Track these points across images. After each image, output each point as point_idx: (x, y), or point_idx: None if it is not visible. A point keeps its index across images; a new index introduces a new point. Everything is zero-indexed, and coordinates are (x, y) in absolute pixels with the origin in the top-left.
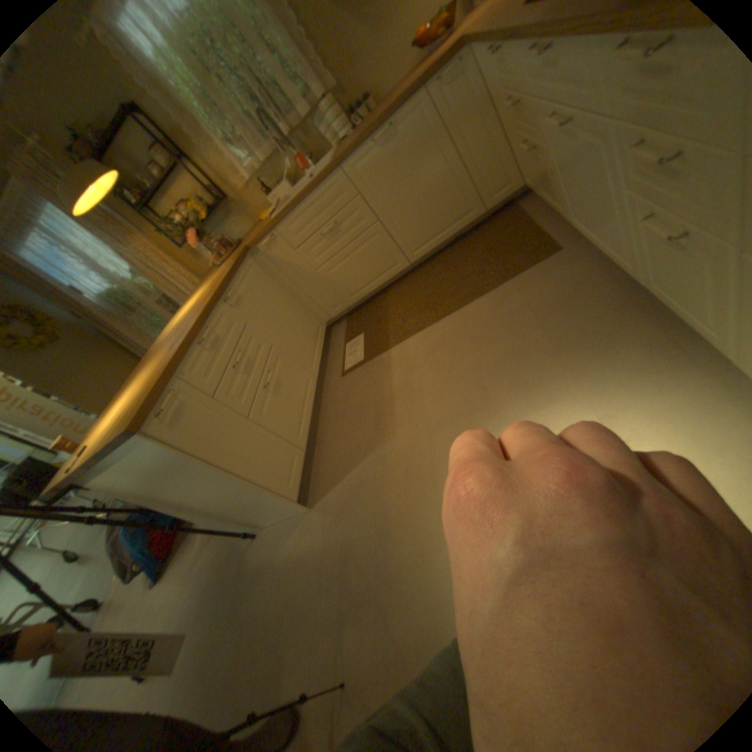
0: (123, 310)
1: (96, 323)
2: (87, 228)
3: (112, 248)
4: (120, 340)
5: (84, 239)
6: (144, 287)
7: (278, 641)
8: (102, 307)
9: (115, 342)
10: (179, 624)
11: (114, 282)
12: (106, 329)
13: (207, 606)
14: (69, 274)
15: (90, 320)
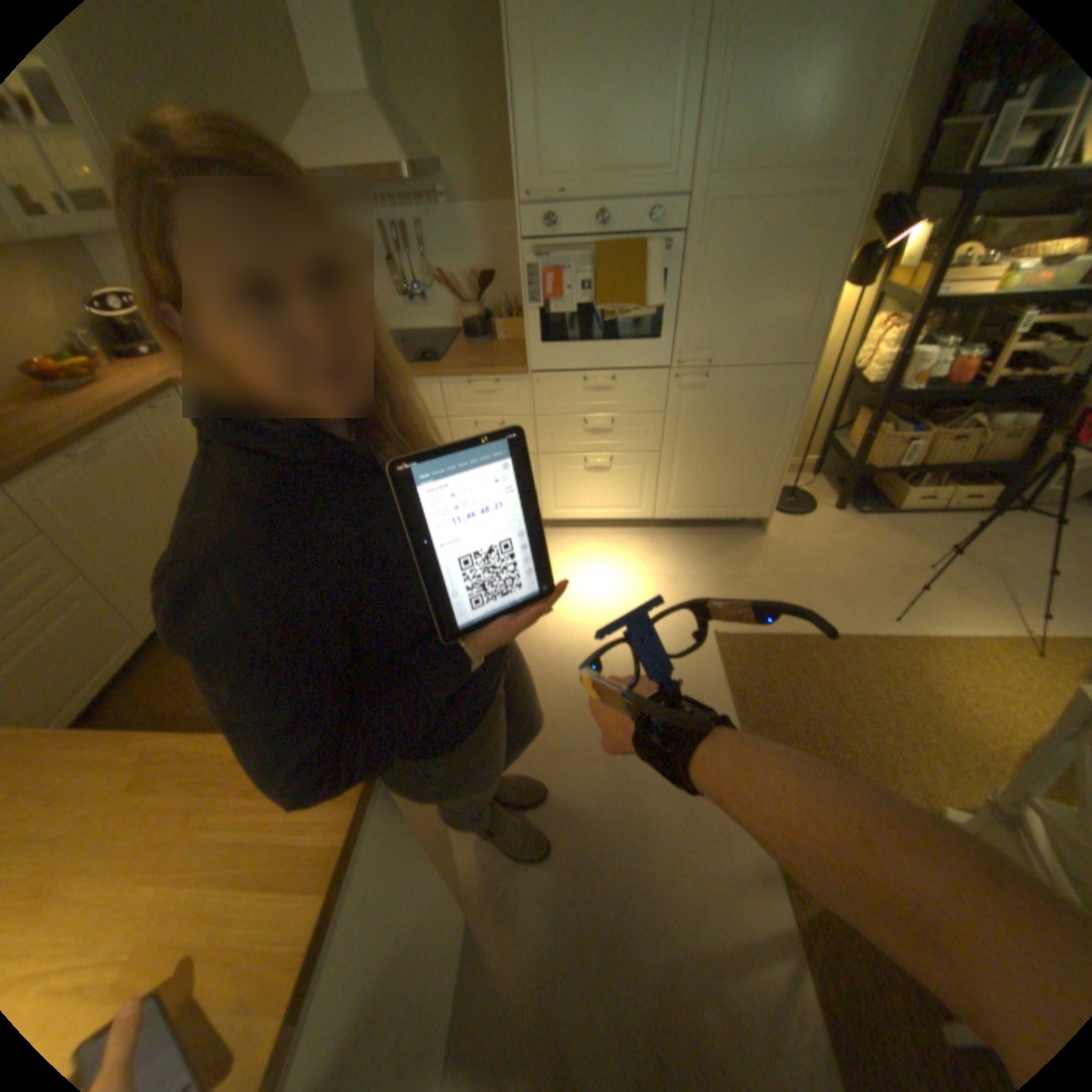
0: None
1: None
2: None
3: None
4: None
5: None
6: None
7: (662, 974)
8: None
9: None
10: None
11: None
12: None
13: None
14: None
15: None
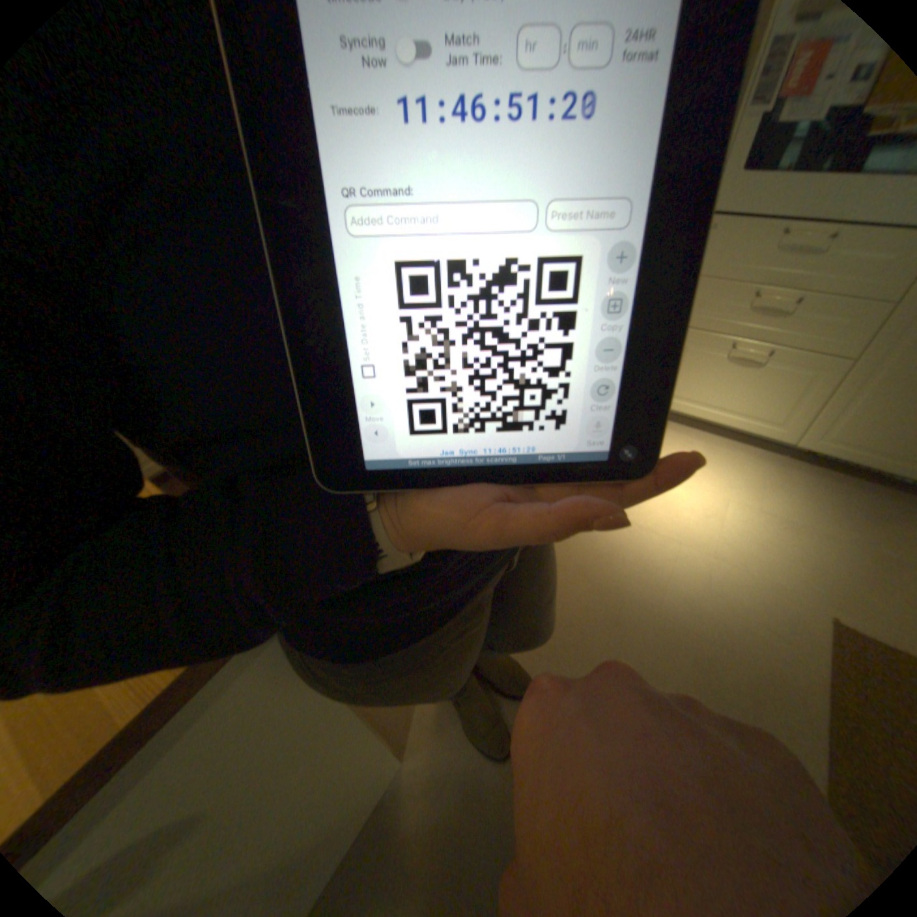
0: None
1: None
2: None
3: None
4: None
5: None
6: None
7: None
8: None
9: None
10: None
11: None
12: None
13: None
14: None
15: None
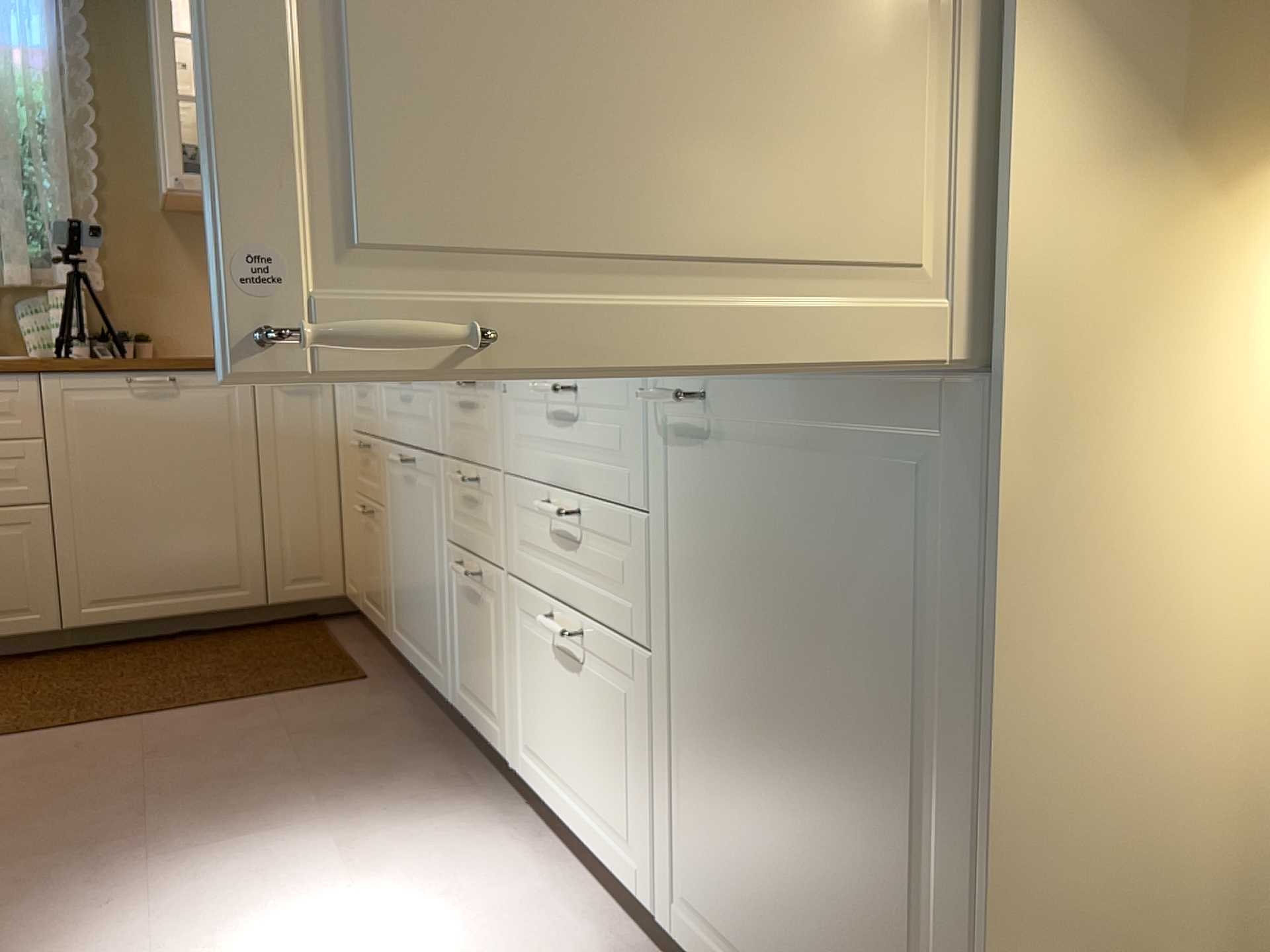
0: None
1: None
2: None
3: None
4: None
5: None
6: None
7: None
8: None
9: None
10: None
11: None
12: None
13: None
14: None
15: None
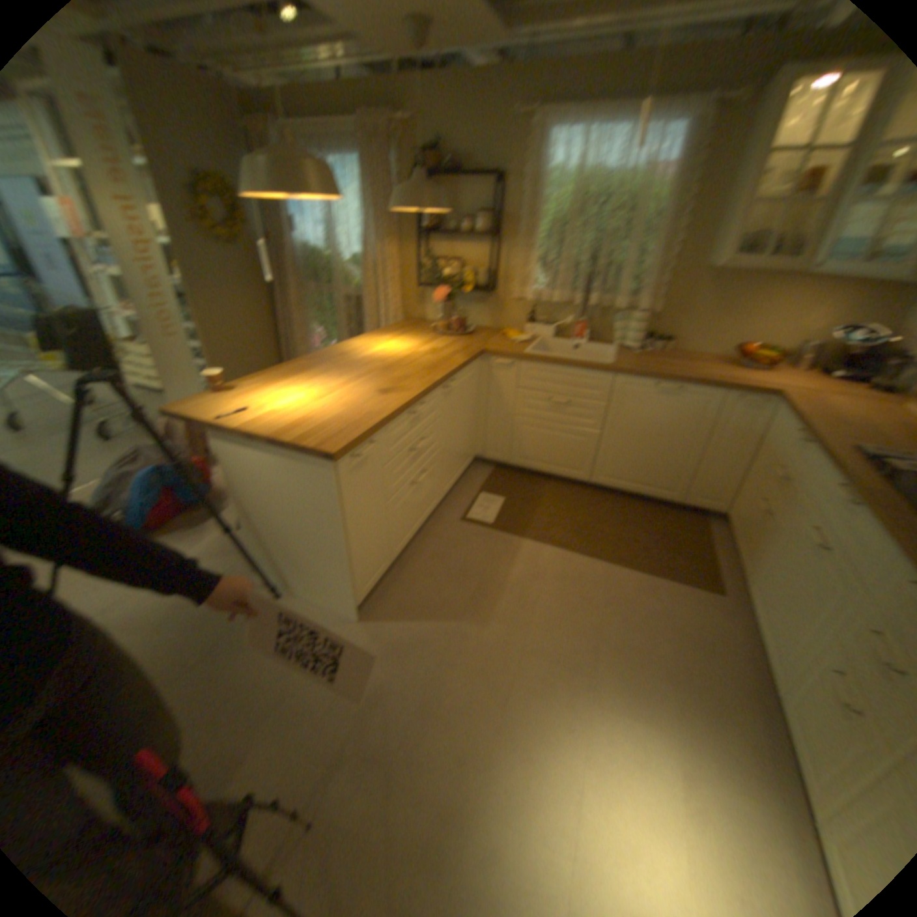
0: (313, 273)
1: (278, 259)
2: (365, 200)
3: (366, 231)
4: (280, 290)
5: (350, 201)
6: (352, 277)
7: (253, 726)
8: (298, 254)
9: (272, 285)
10: (133, 613)
11: (334, 250)
12: (280, 272)
13: (180, 622)
14: (303, 207)
15: (277, 253)
